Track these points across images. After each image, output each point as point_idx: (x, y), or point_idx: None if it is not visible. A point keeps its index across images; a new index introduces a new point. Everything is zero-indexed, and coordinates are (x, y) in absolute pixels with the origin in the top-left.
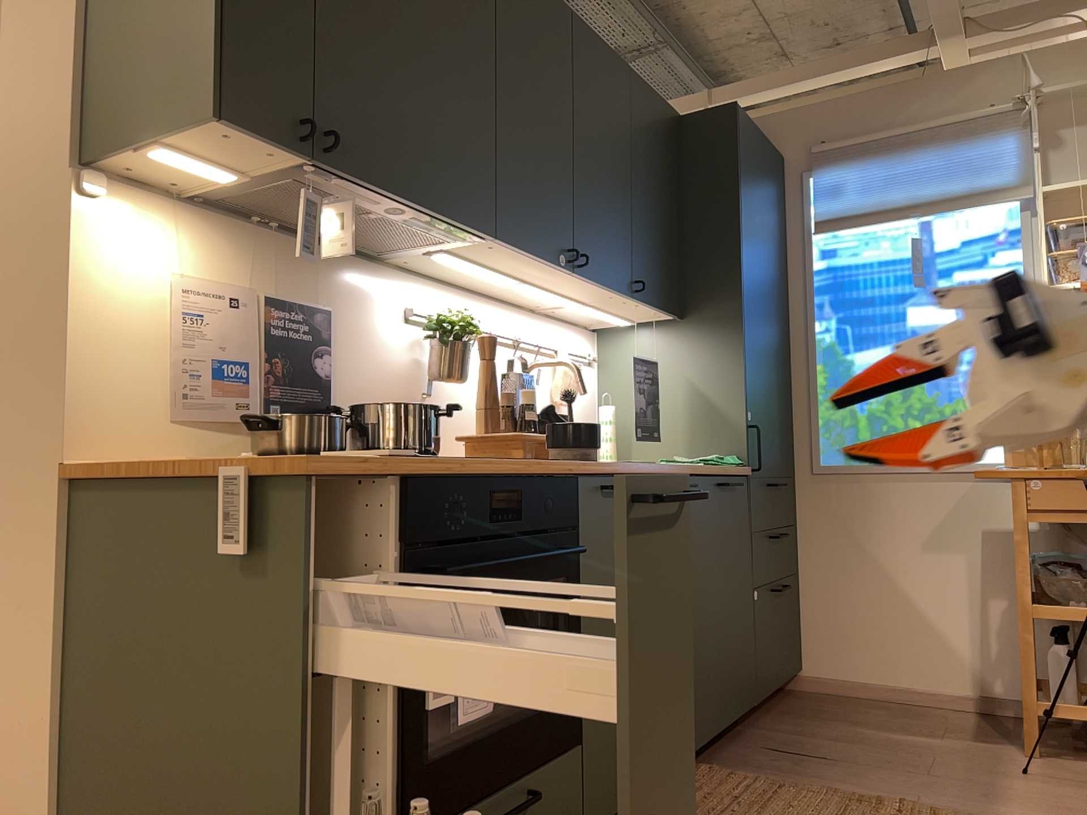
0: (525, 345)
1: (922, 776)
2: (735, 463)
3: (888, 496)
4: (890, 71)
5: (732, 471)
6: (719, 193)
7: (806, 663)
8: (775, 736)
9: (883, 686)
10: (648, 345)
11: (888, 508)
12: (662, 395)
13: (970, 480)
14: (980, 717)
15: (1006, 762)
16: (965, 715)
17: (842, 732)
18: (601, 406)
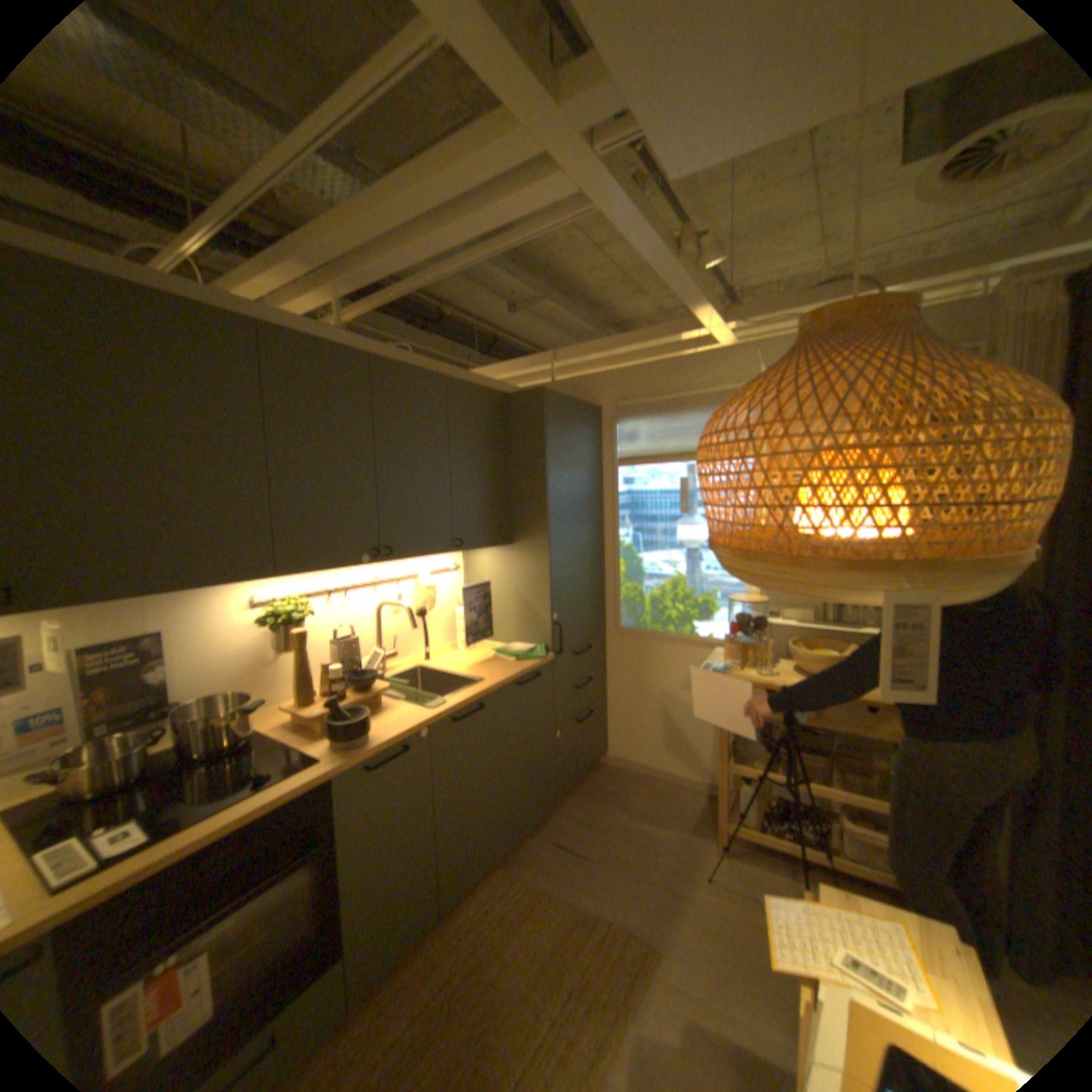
0: (385, 582)
1: (639, 887)
2: (538, 658)
3: (661, 653)
4: (677, 342)
5: (532, 666)
6: (533, 457)
7: (610, 751)
8: (564, 829)
9: (654, 771)
10: (491, 561)
11: (661, 661)
12: (500, 597)
13: (712, 650)
14: (708, 804)
15: (703, 867)
16: (699, 801)
17: (610, 823)
18: (458, 605)
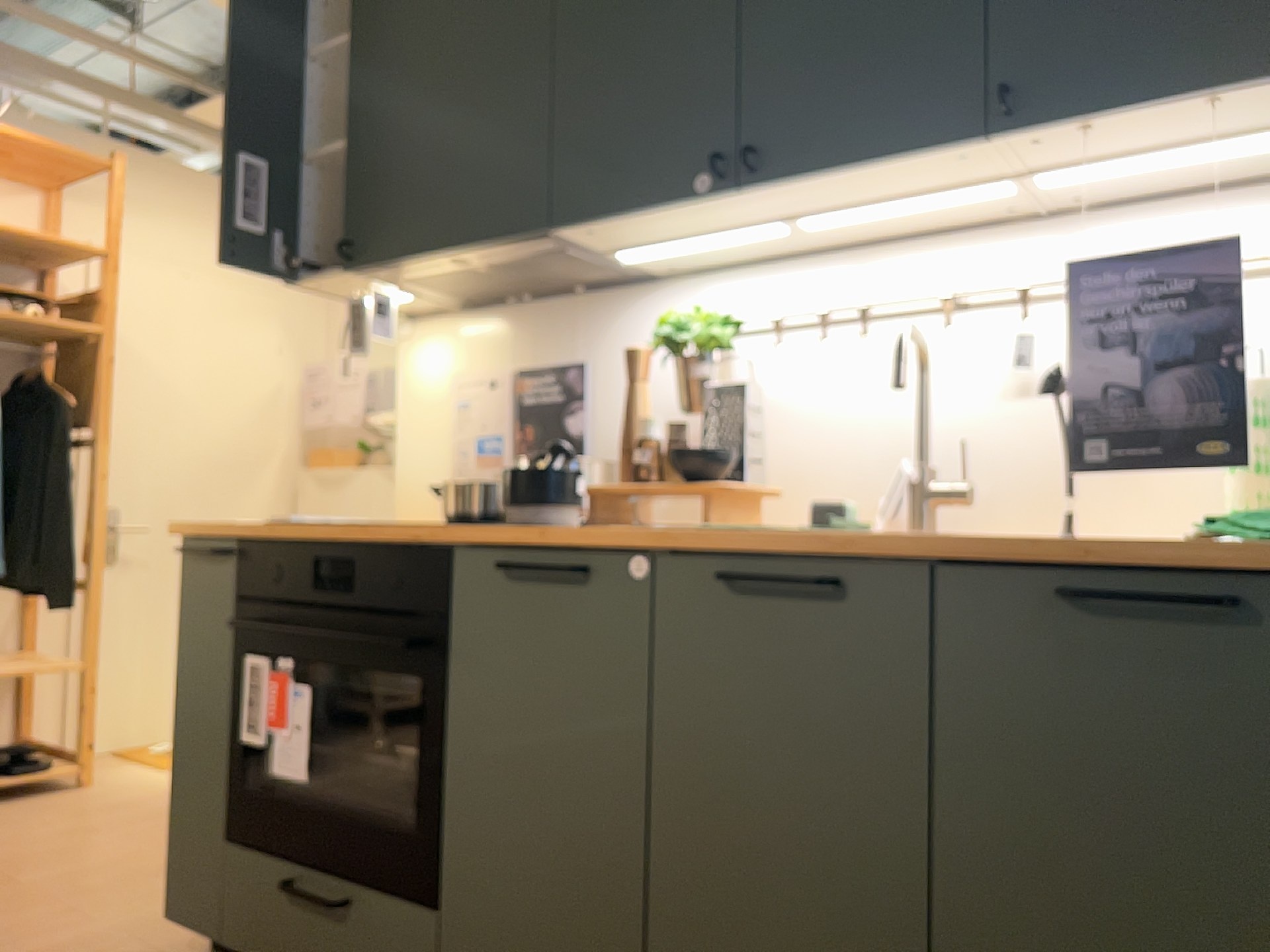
0: (989, 299)
1: None
2: None
3: None
4: None
5: (1230, 557)
6: None
7: None
8: None
9: None
10: None
11: None
12: None
13: None
14: None
15: None
16: None
17: None
18: None
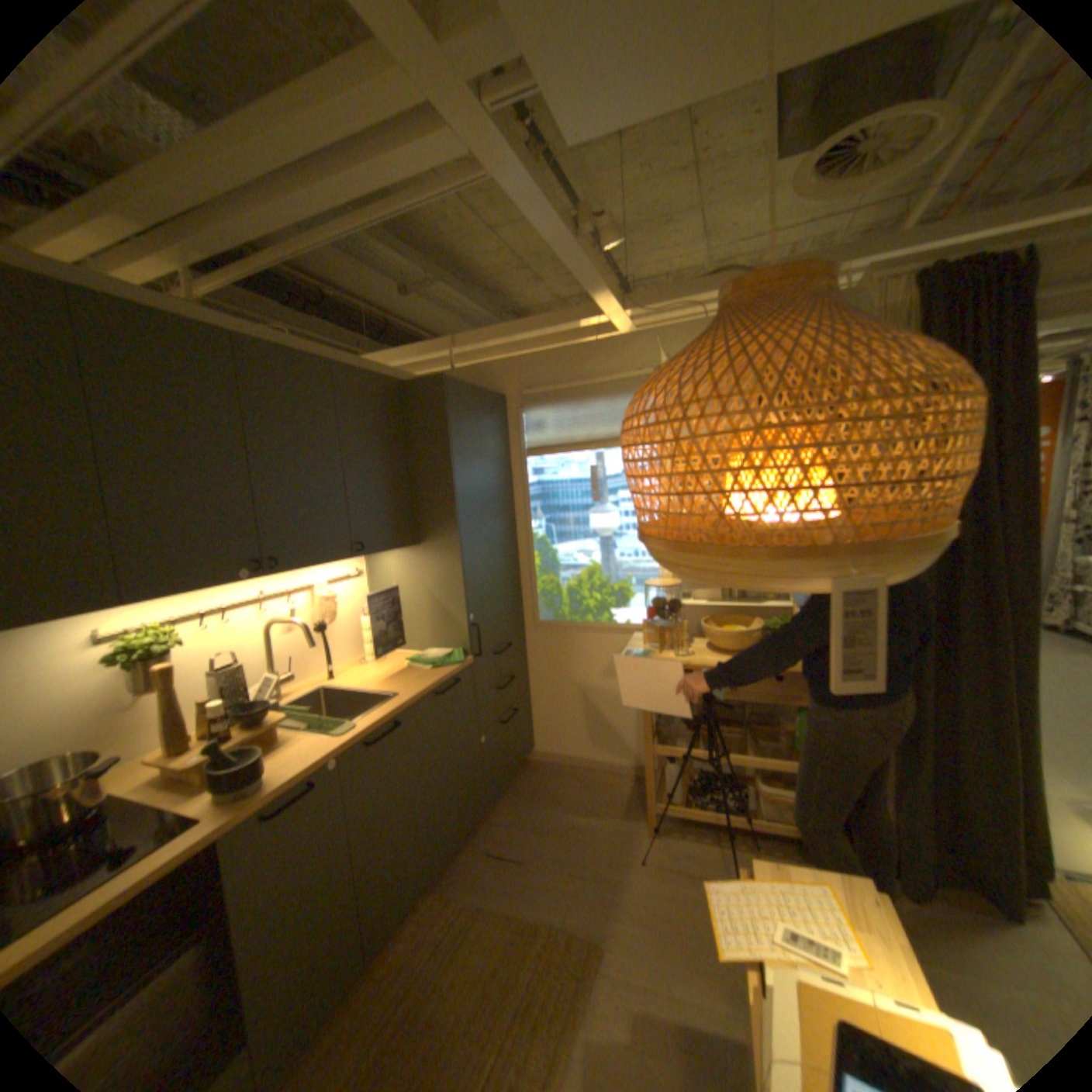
0: (273, 596)
1: (575, 881)
2: (456, 663)
3: (581, 643)
4: (578, 329)
5: (450, 672)
6: (436, 449)
7: (536, 746)
8: (495, 835)
9: (580, 760)
10: (397, 563)
11: (581, 651)
12: (409, 601)
13: (629, 635)
14: (634, 785)
15: (635, 849)
16: (626, 783)
17: (542, 821)
18: (363, 613)
